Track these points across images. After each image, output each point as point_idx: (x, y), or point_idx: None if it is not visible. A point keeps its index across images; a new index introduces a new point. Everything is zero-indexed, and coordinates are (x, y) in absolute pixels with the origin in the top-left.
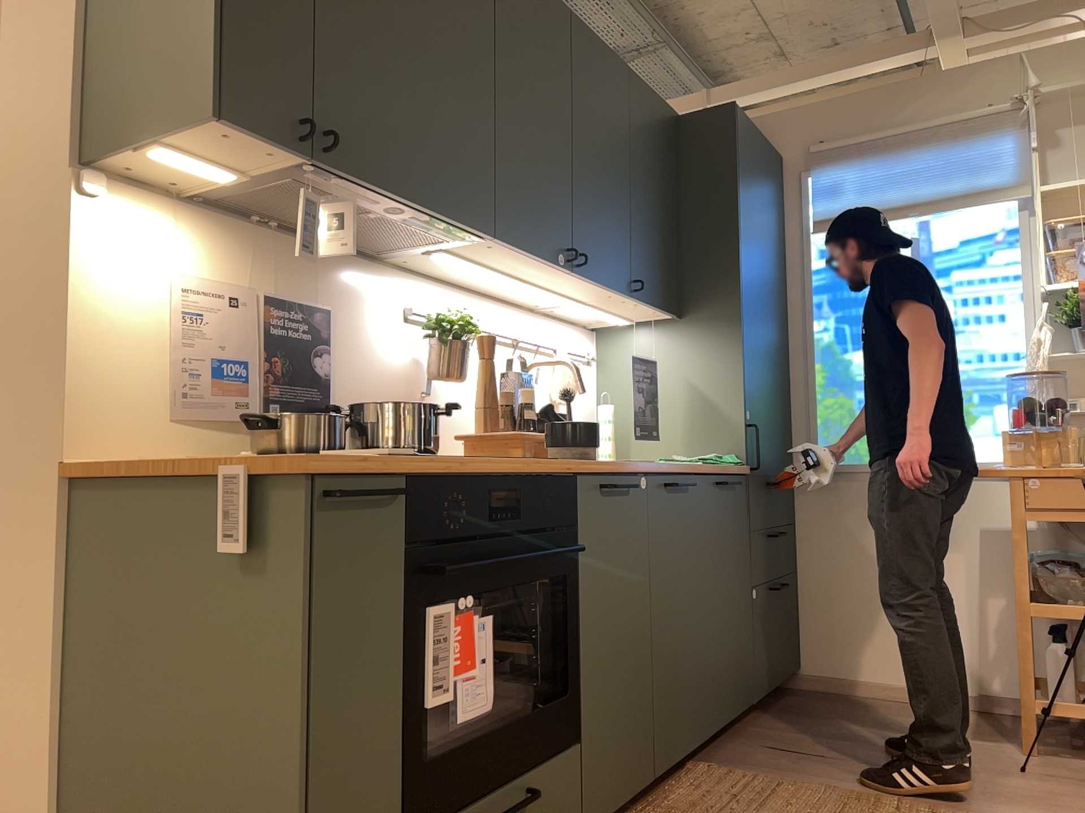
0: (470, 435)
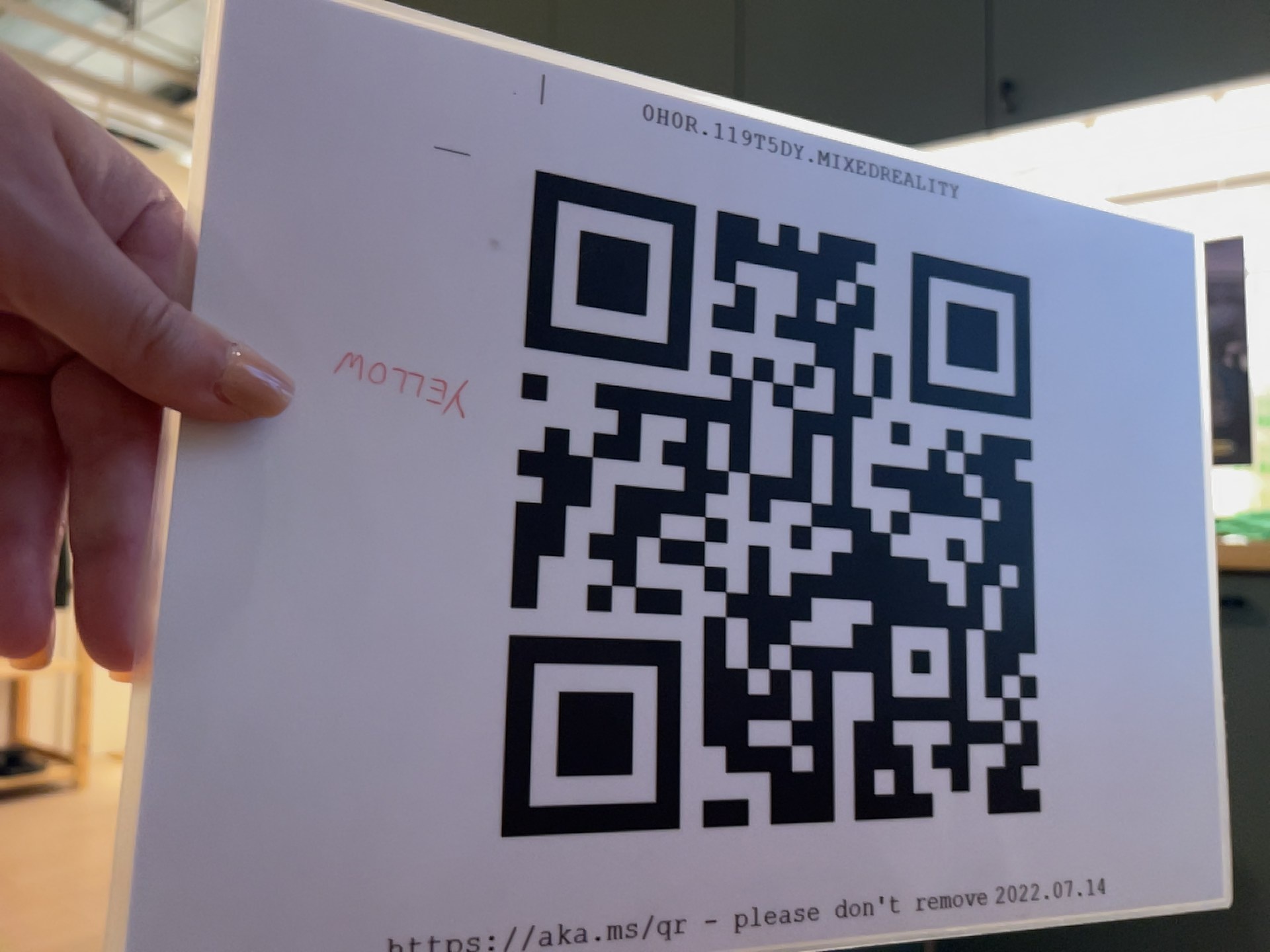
0: None
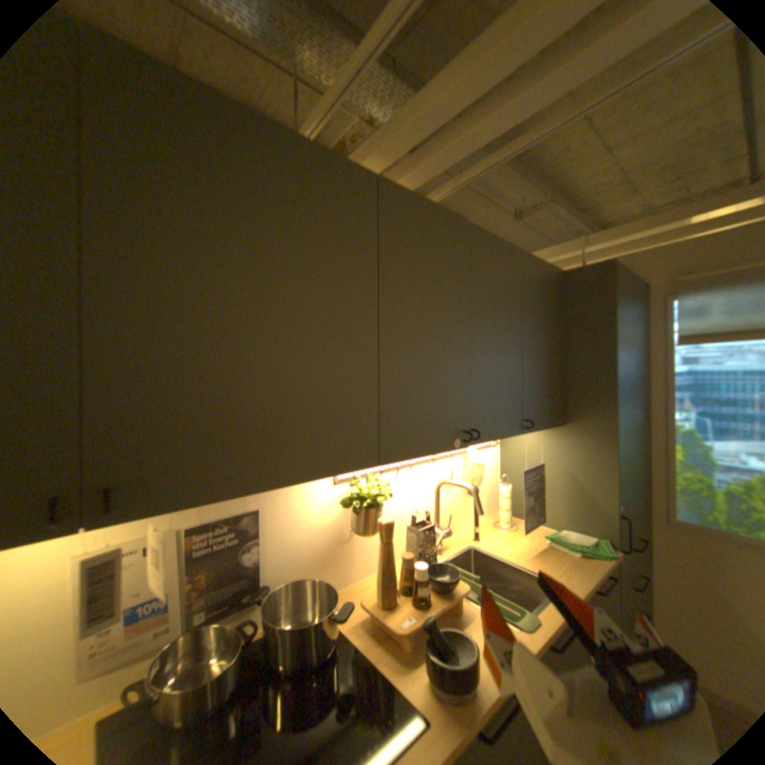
0: (371, 613)
